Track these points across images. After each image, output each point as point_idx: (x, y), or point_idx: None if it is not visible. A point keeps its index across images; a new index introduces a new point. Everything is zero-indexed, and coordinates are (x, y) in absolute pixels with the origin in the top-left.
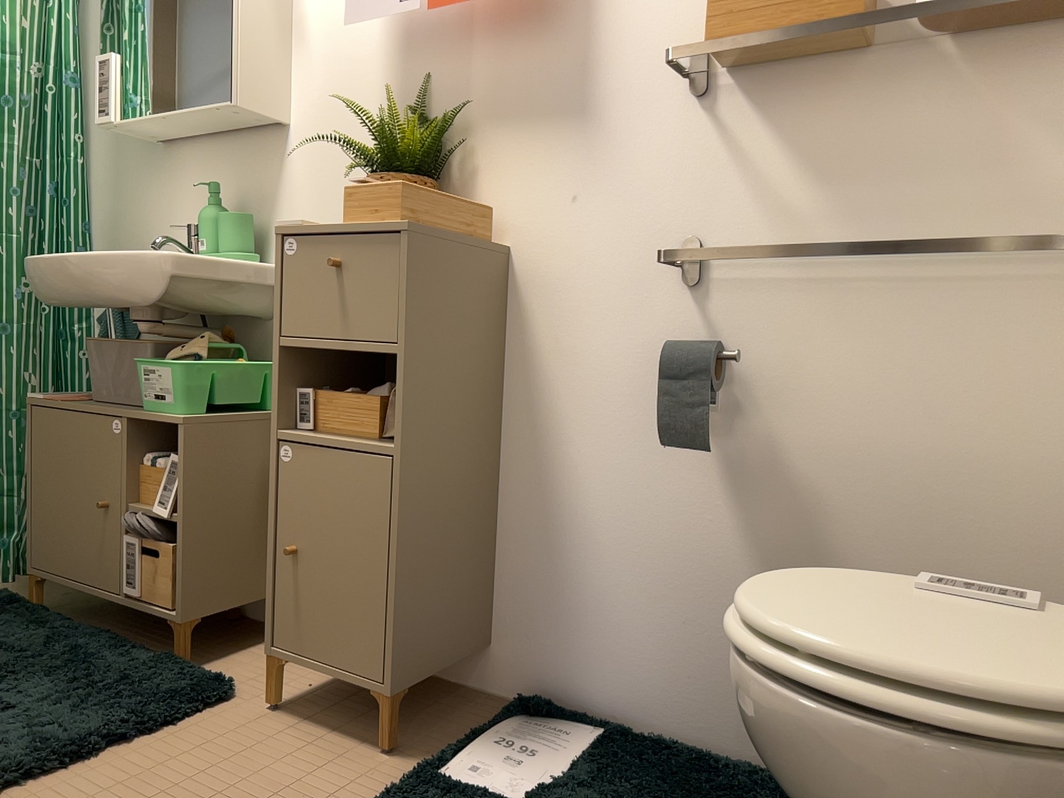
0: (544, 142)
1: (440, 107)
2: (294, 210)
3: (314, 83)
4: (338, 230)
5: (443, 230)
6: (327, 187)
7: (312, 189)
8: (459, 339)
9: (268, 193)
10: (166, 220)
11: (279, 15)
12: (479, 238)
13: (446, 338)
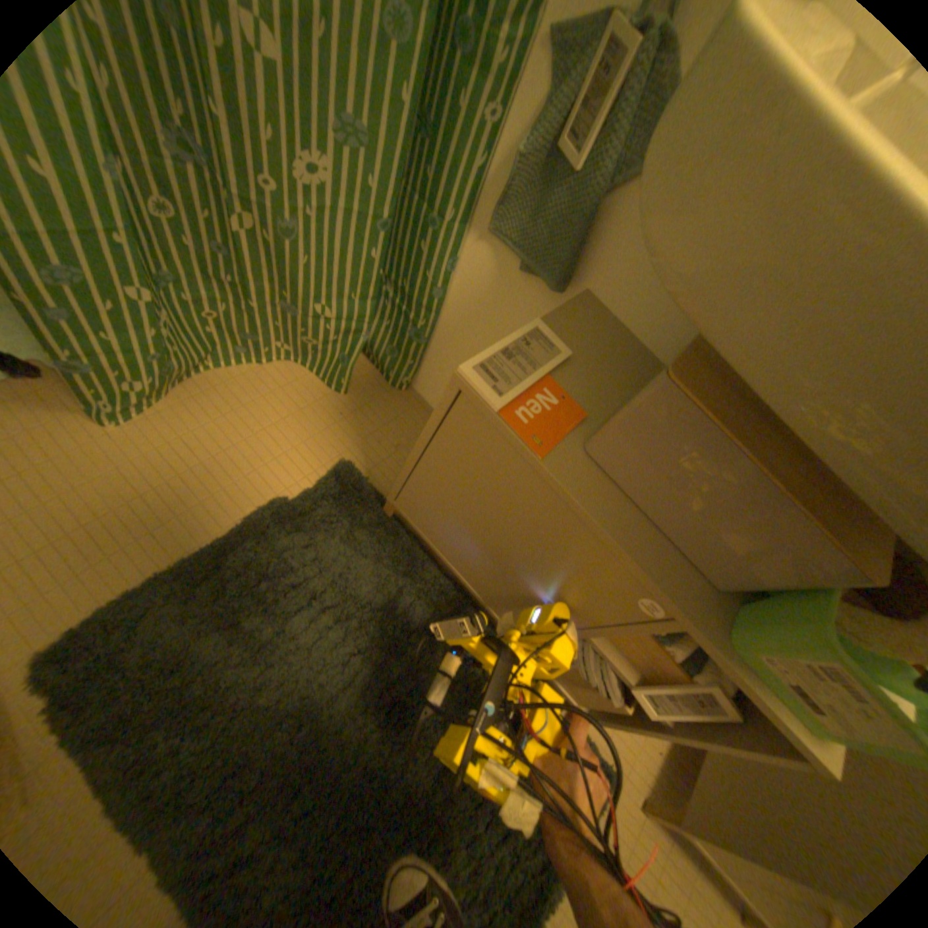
0: None
1: None
2: None
3: None
4: None
5: None
6: None
7: None
8: None
9: None
10: None
11: None
12: None
13: None
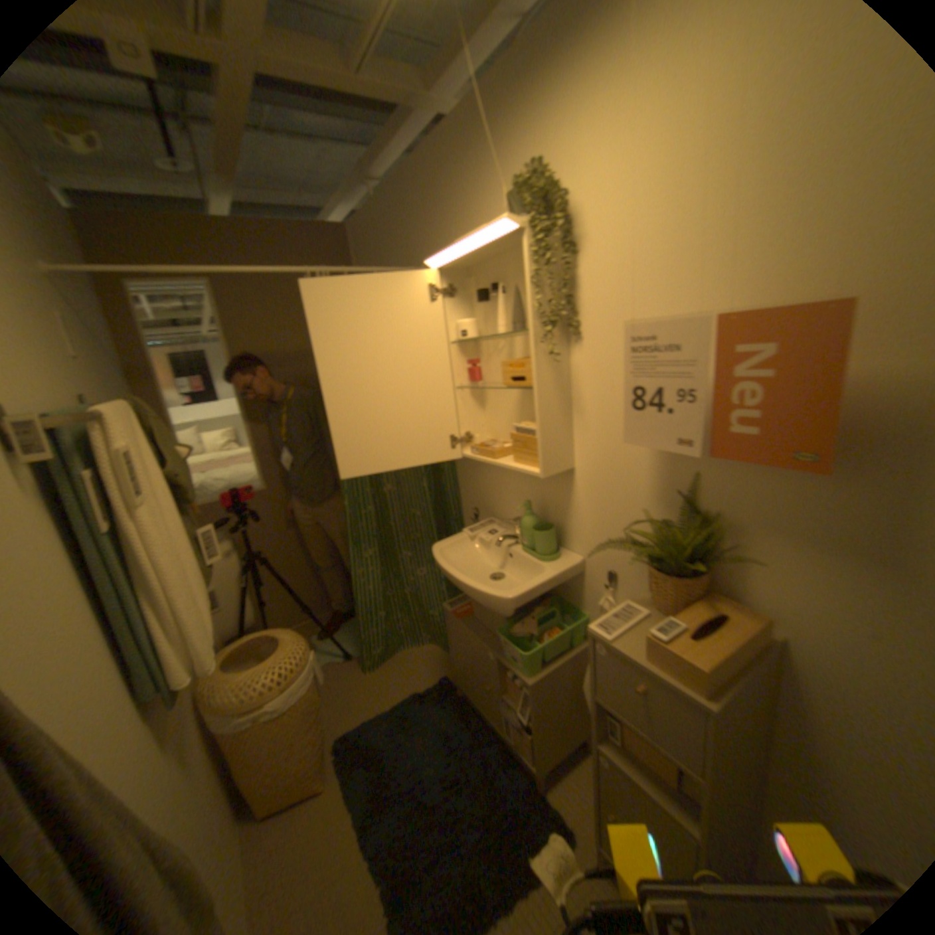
0: (840, 572)
1: (708, 497)
2: (577, 521)
3: (588, 441)
4: (640, 663)
5: (739, 679)
6: (603, 517)
7: (590, 512)
8: (748, 741)
9: (558, 502)
10: (492, 490)
11: (559, 397)
12: (764, 654)
13: (739, 753)
